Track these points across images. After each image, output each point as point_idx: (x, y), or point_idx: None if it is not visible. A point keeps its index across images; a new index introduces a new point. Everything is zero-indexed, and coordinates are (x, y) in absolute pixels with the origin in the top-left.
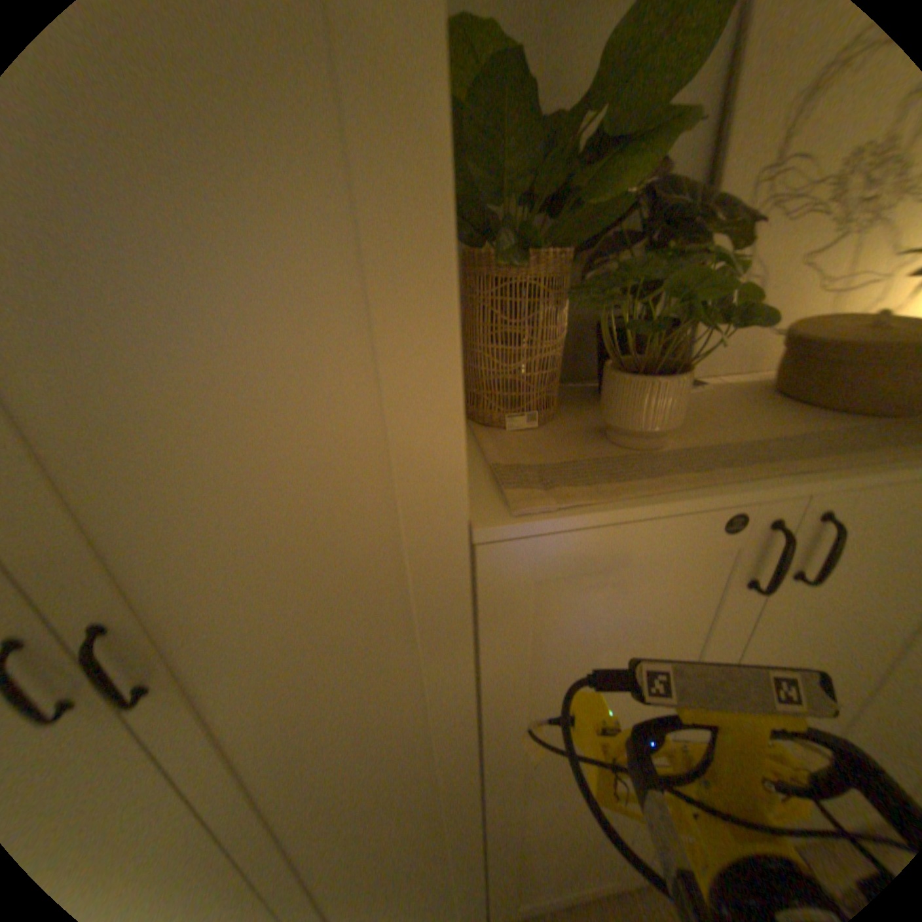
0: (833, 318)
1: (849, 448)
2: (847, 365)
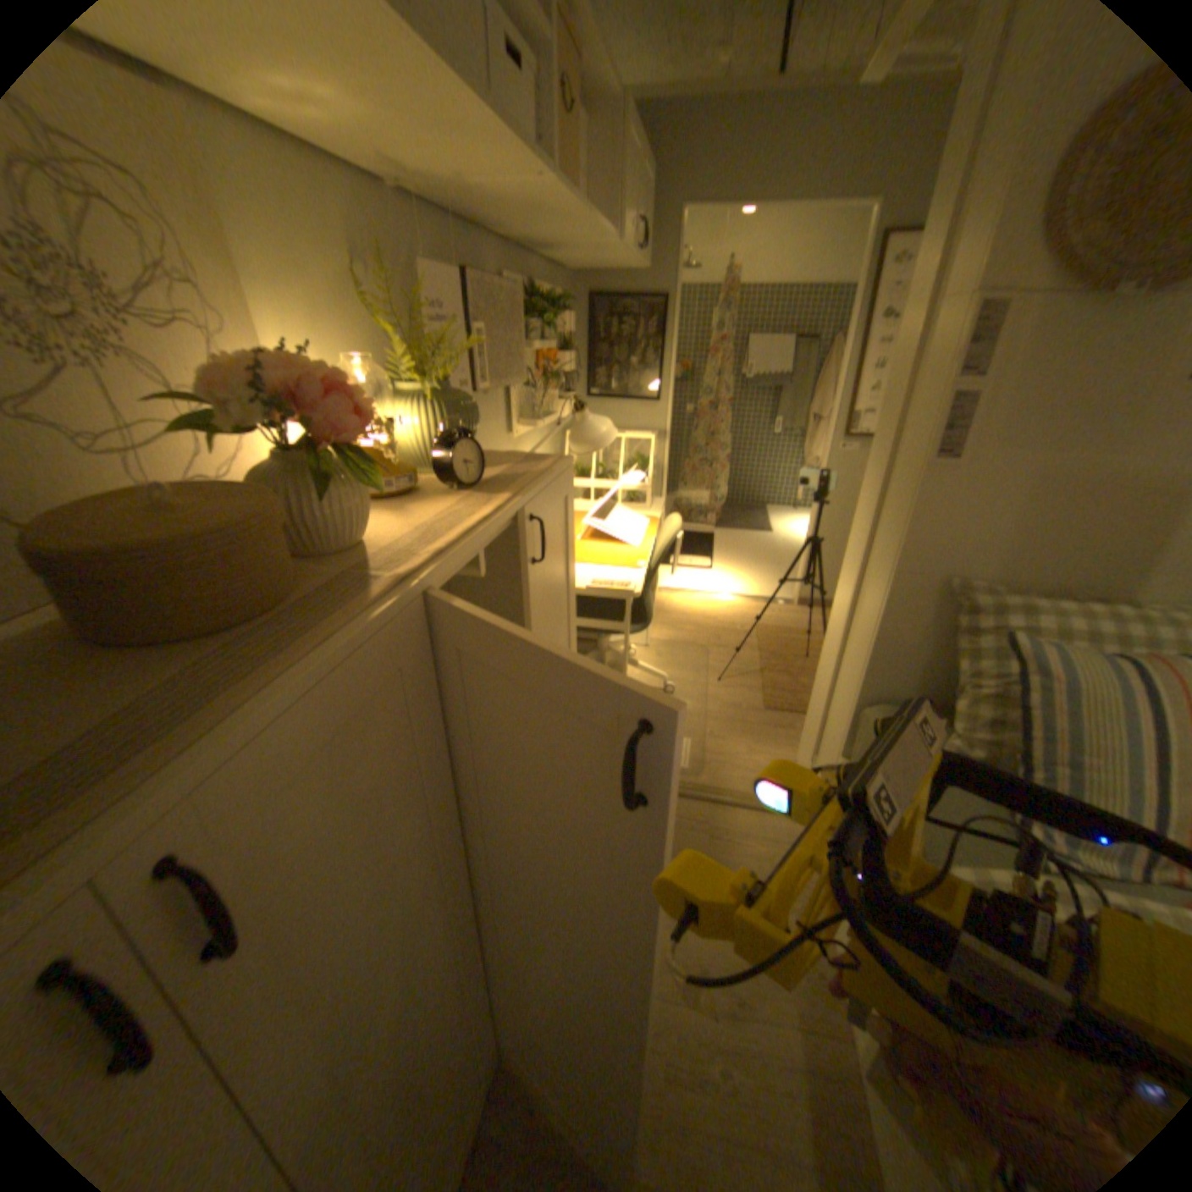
0: (110, 495)
1: (162, 720)
2: (128, 577)
